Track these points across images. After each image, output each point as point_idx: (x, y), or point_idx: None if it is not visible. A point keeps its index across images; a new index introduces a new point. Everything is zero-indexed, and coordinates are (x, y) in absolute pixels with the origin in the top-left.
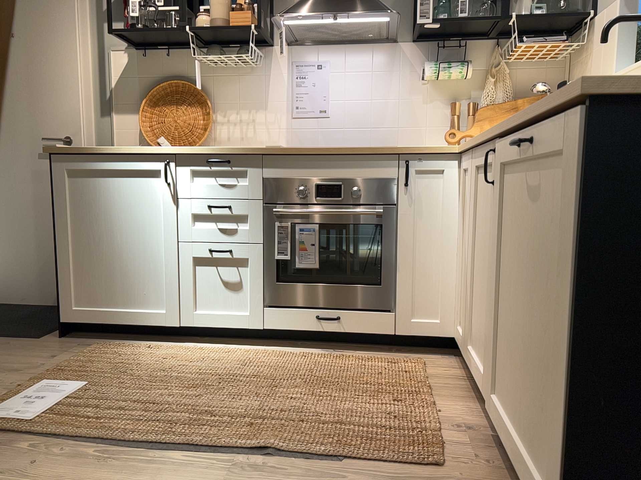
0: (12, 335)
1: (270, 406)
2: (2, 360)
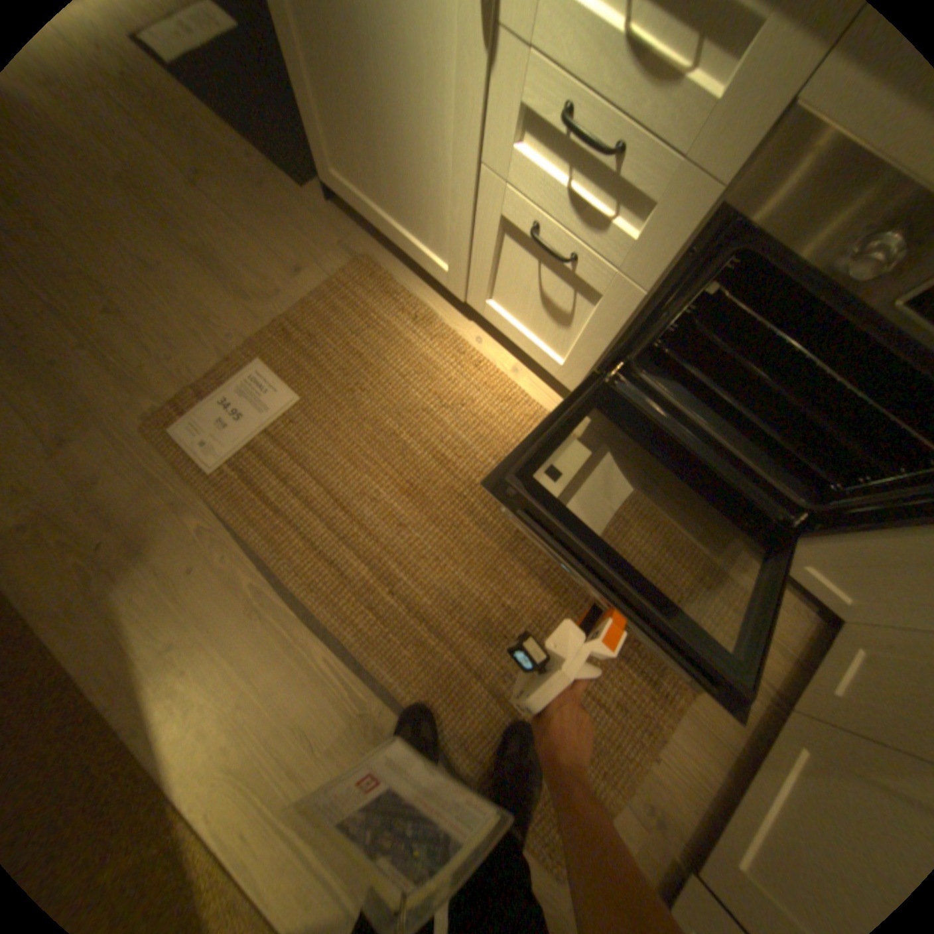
0: (274, 151)
1: (470, 596)
2: (240, 241)
